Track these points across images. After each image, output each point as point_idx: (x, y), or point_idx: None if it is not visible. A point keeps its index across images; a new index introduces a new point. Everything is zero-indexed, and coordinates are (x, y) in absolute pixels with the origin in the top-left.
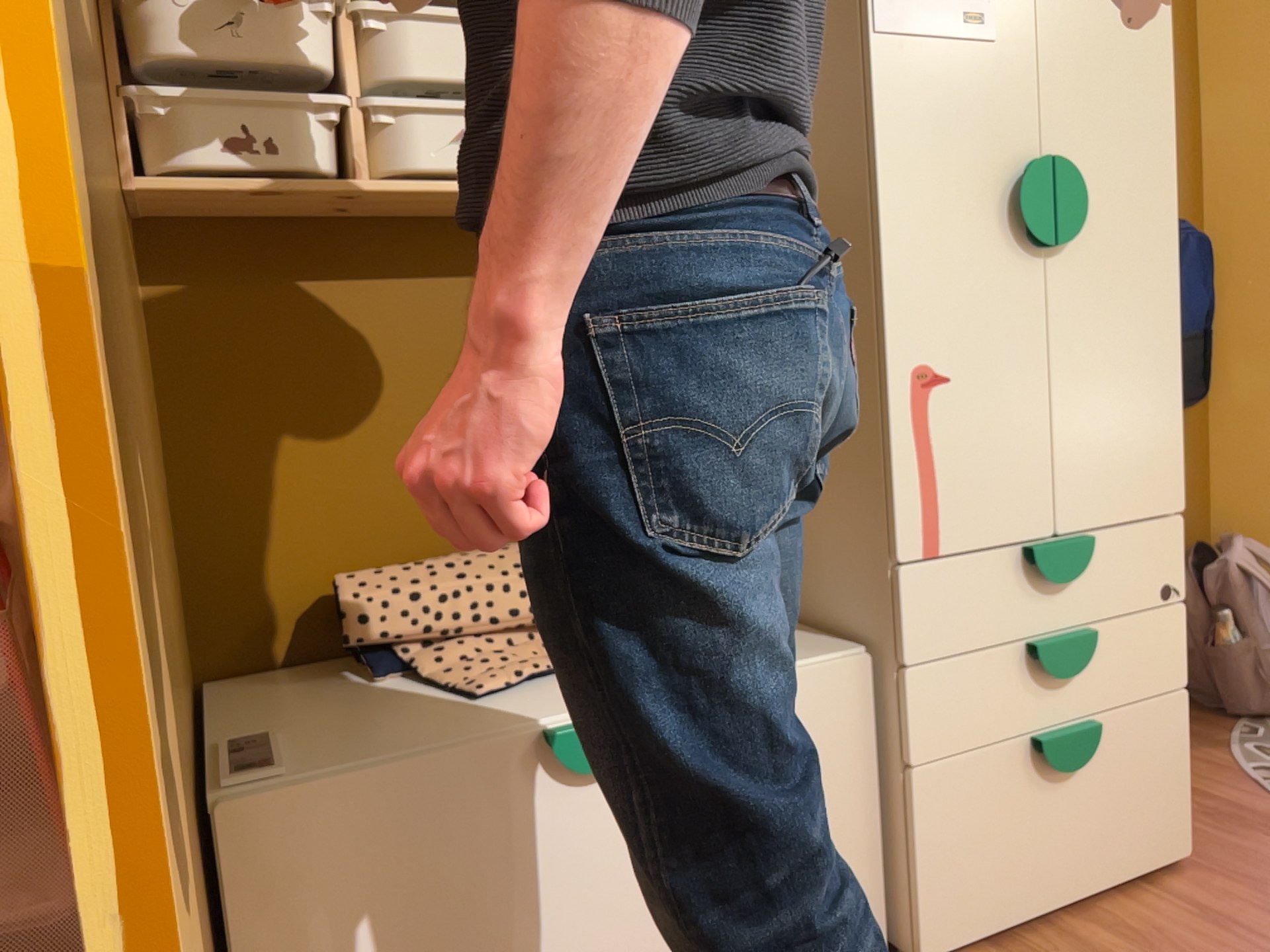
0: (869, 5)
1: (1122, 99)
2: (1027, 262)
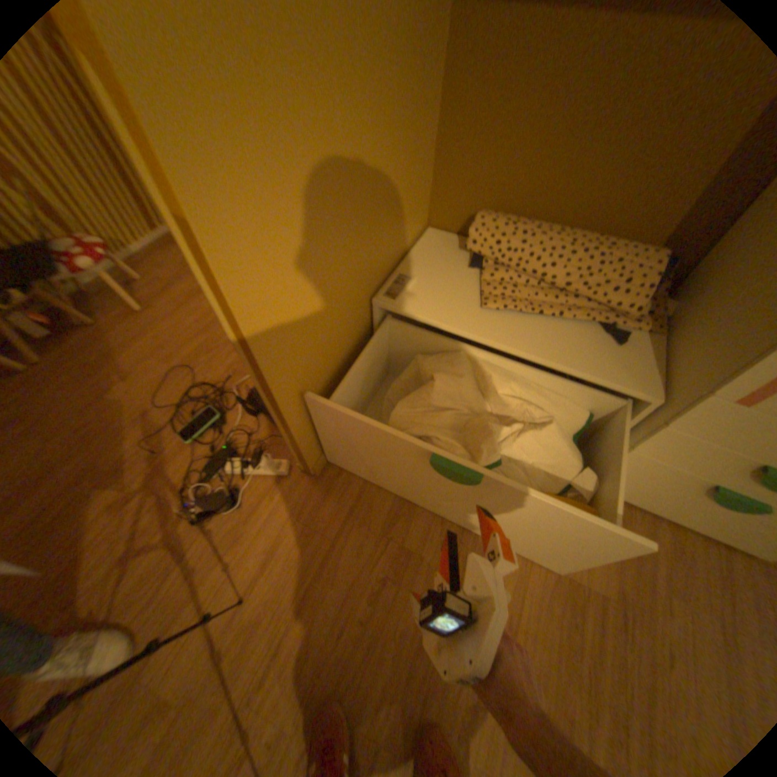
0: None
1: None
2: None
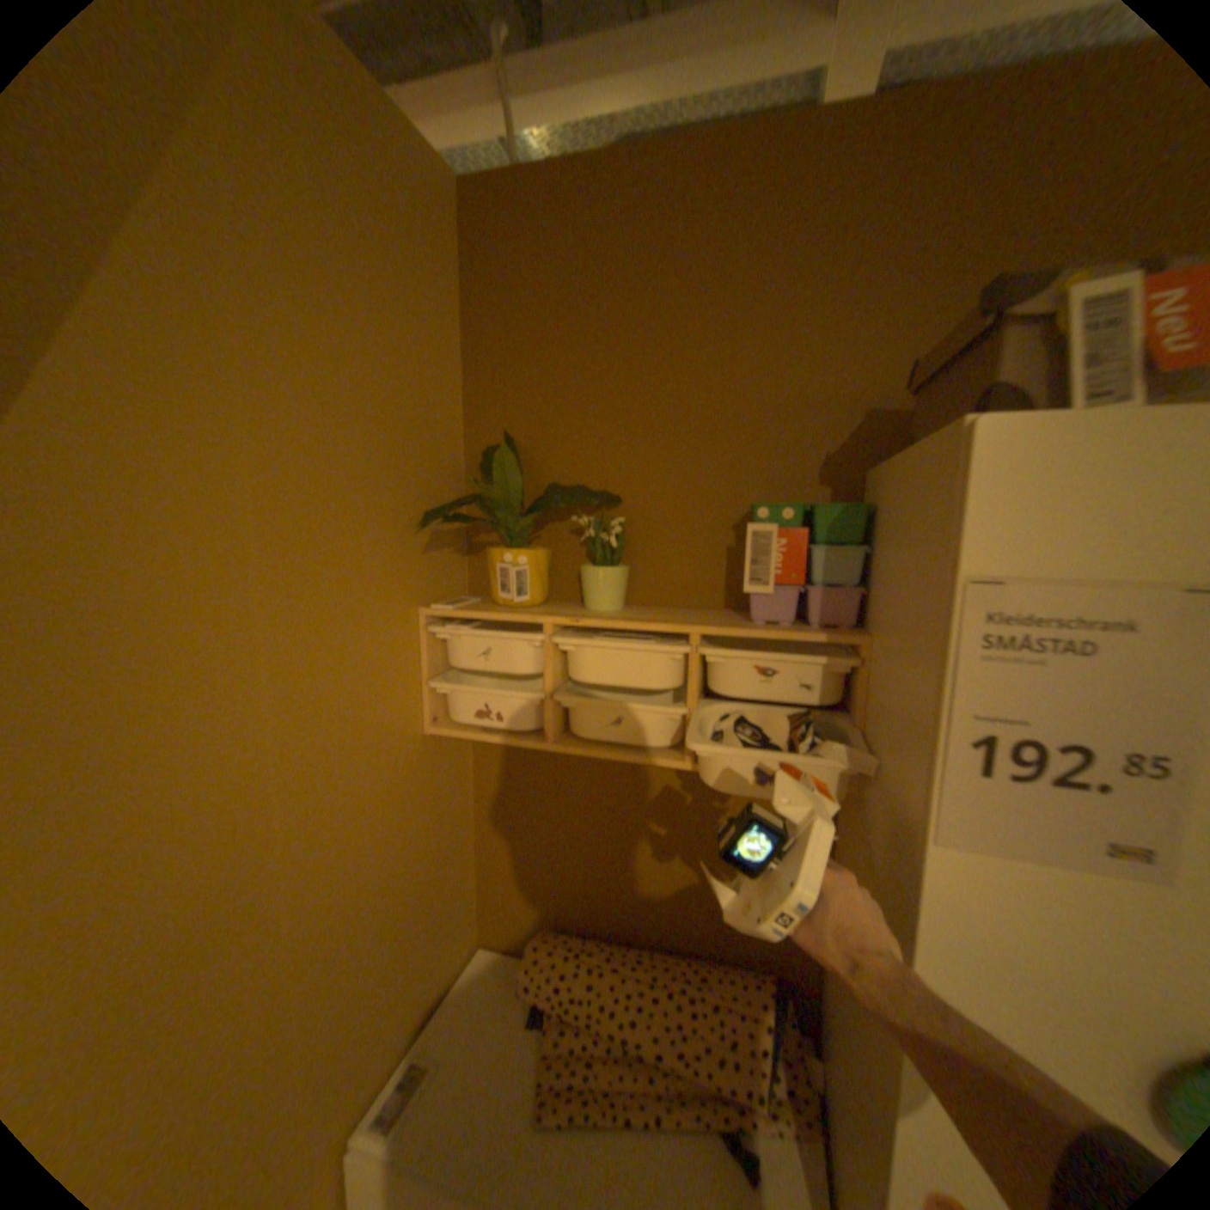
0: (937, 810)
1: None
2: None
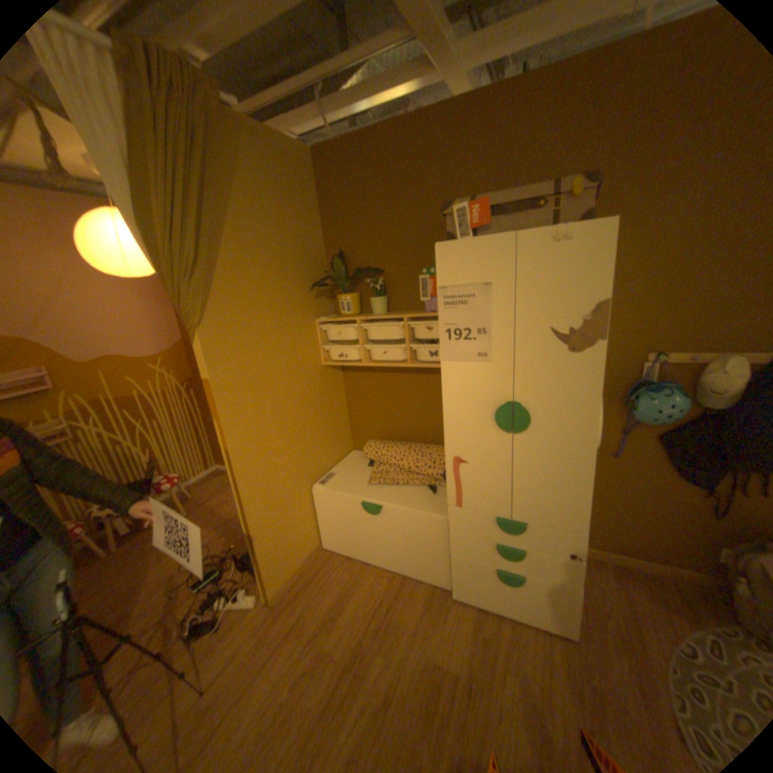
0: (441, 352)
1: (563, 381)
2: (502, 435)
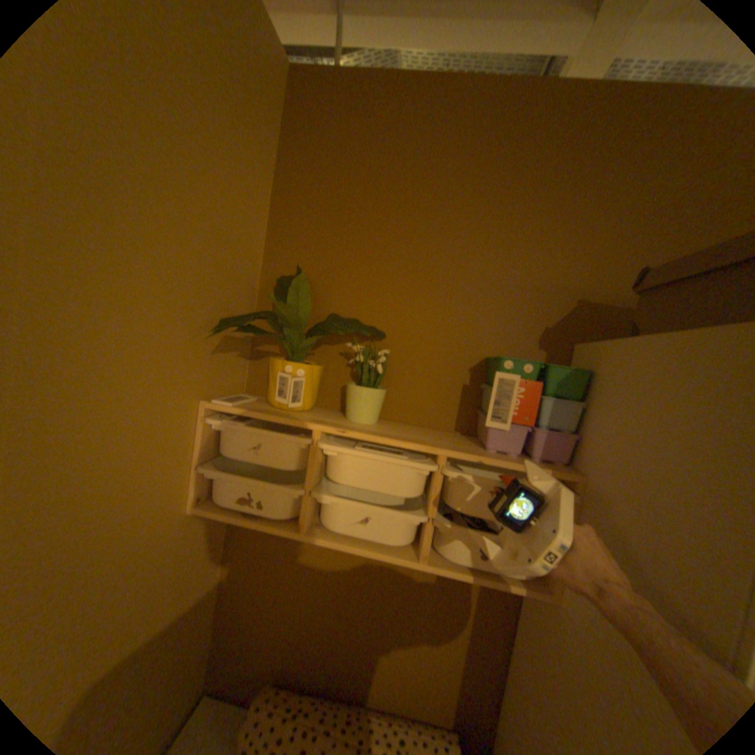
0: None
1: None
2: None
